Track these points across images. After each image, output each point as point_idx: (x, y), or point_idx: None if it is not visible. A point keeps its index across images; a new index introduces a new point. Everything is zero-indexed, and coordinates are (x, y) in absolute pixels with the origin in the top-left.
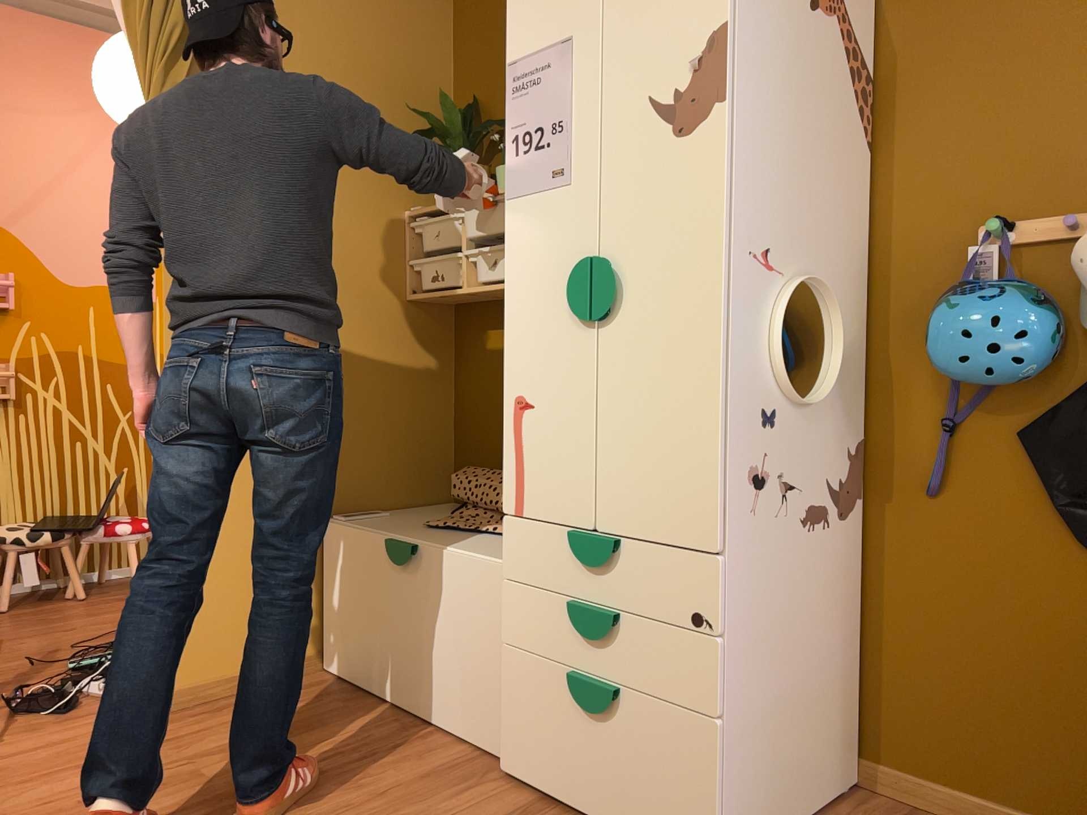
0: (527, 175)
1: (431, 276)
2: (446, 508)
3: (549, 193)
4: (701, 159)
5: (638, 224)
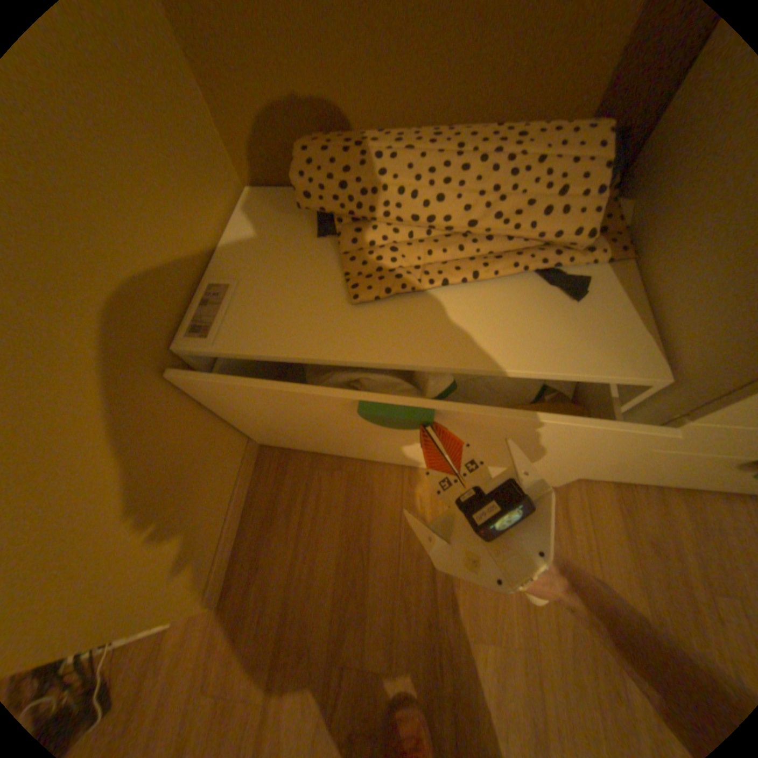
0: None
1: None
2: (260, 206)
3: None
4: None
5: None
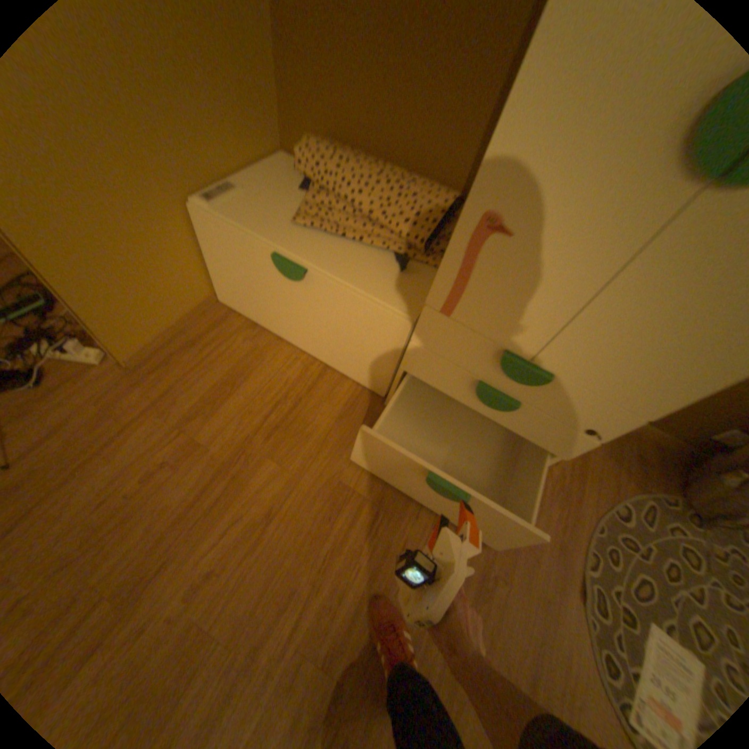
0: None
1: None
2: (282, 163)
3: None
4: None
5: None
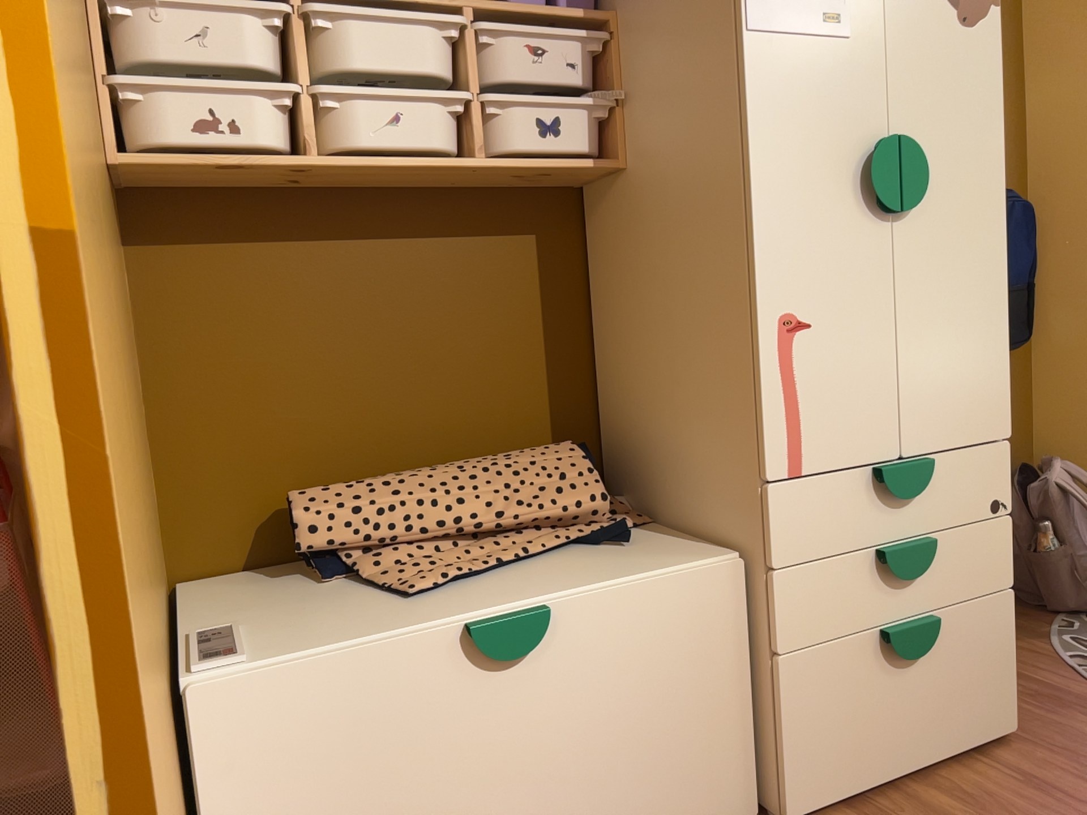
0: (783, 7)
1: (193, 123)
2: (221, 587)
3: (820, 43)
4: (983, 56)
5: (930, 109)
